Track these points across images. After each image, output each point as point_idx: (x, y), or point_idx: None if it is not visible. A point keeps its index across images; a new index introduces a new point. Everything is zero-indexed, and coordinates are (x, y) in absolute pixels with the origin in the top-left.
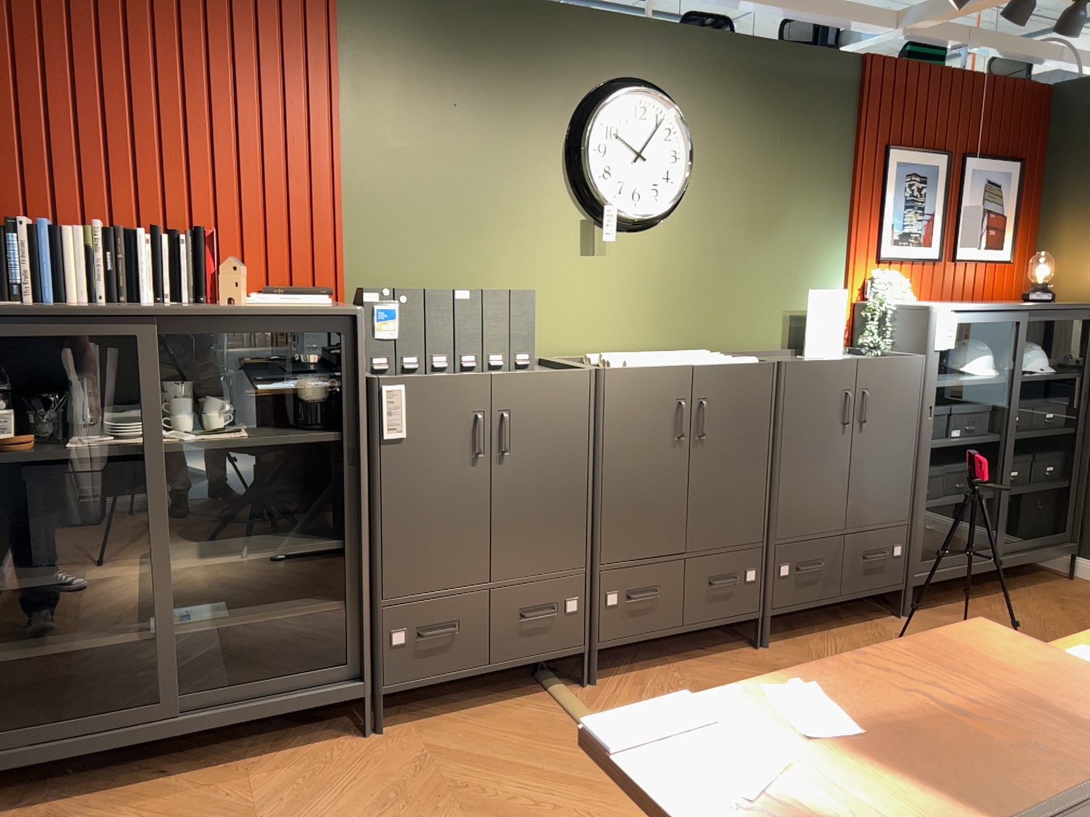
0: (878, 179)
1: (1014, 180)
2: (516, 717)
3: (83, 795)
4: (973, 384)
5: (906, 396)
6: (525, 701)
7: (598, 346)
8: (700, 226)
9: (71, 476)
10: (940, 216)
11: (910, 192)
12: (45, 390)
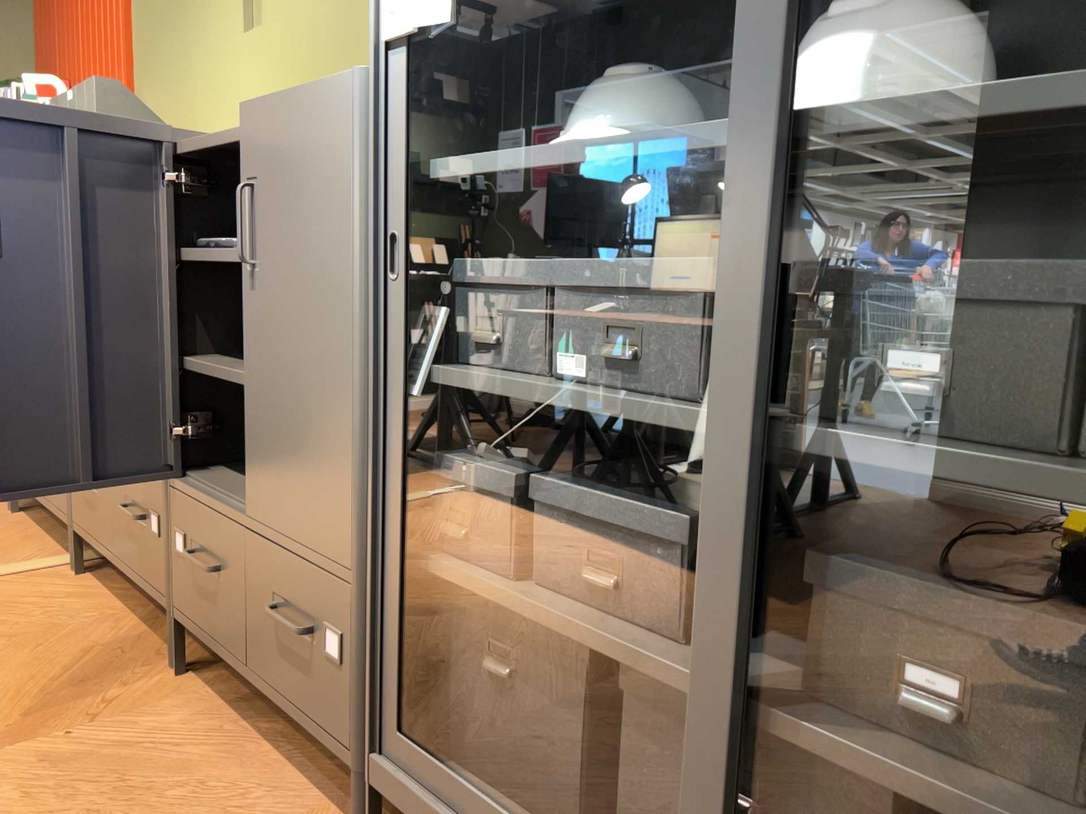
0: None
1: None
2: (15, 551)
3: None
4: (589, 159)
5: (323, 196)
6: (52, 551)
7: None
8: None
9: None
10: None
11: None
12: None
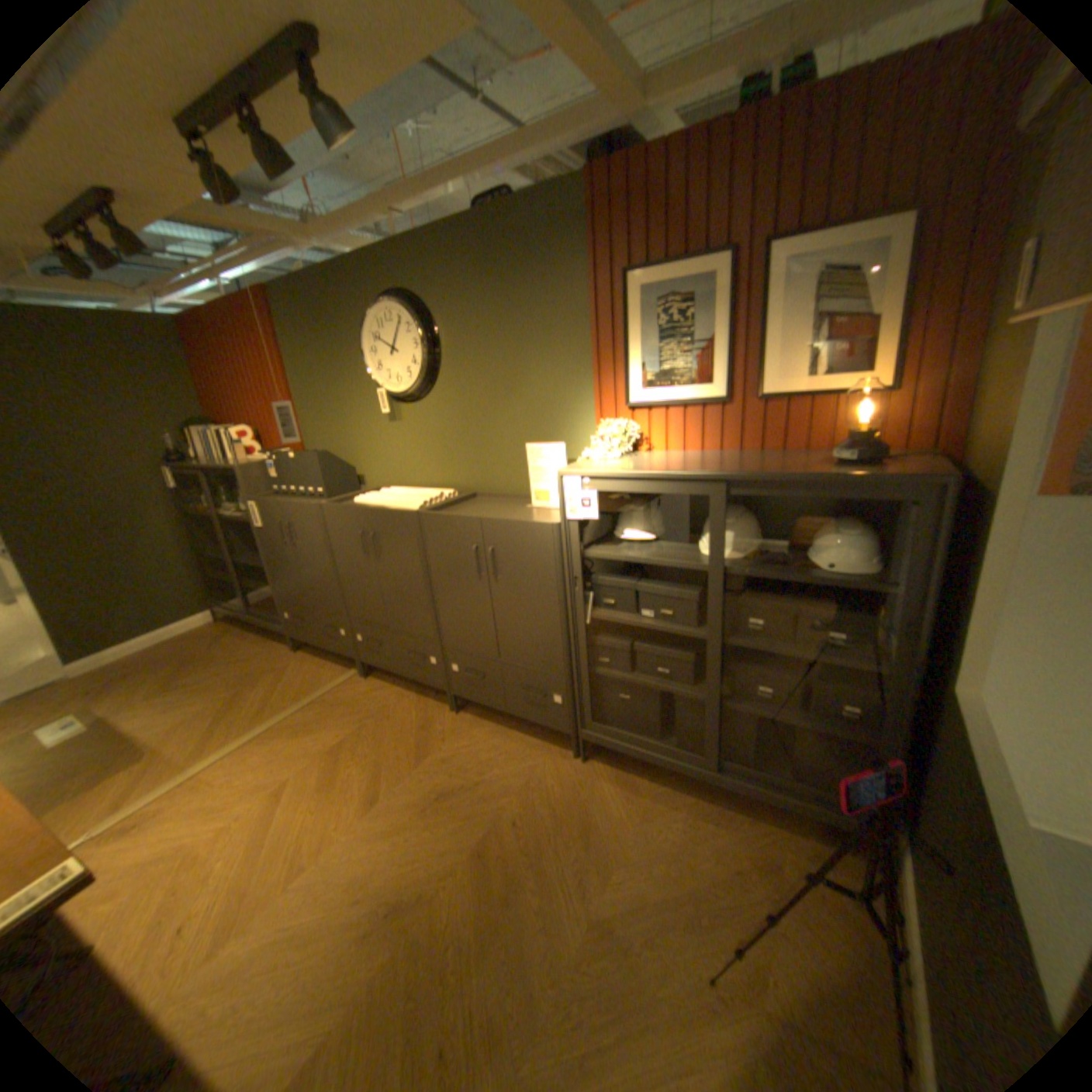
0: (619, 313)
1: (899, 247)
2: (322, 674)
3: (240, 630)
4: (652, 564)
5: (538, 561)
6: (339, 670)
7: (411, 482)
8: (456, 393)
9: (219, 522)
10: (722, 340)
11: (664, 319)
12: (228, 489)
